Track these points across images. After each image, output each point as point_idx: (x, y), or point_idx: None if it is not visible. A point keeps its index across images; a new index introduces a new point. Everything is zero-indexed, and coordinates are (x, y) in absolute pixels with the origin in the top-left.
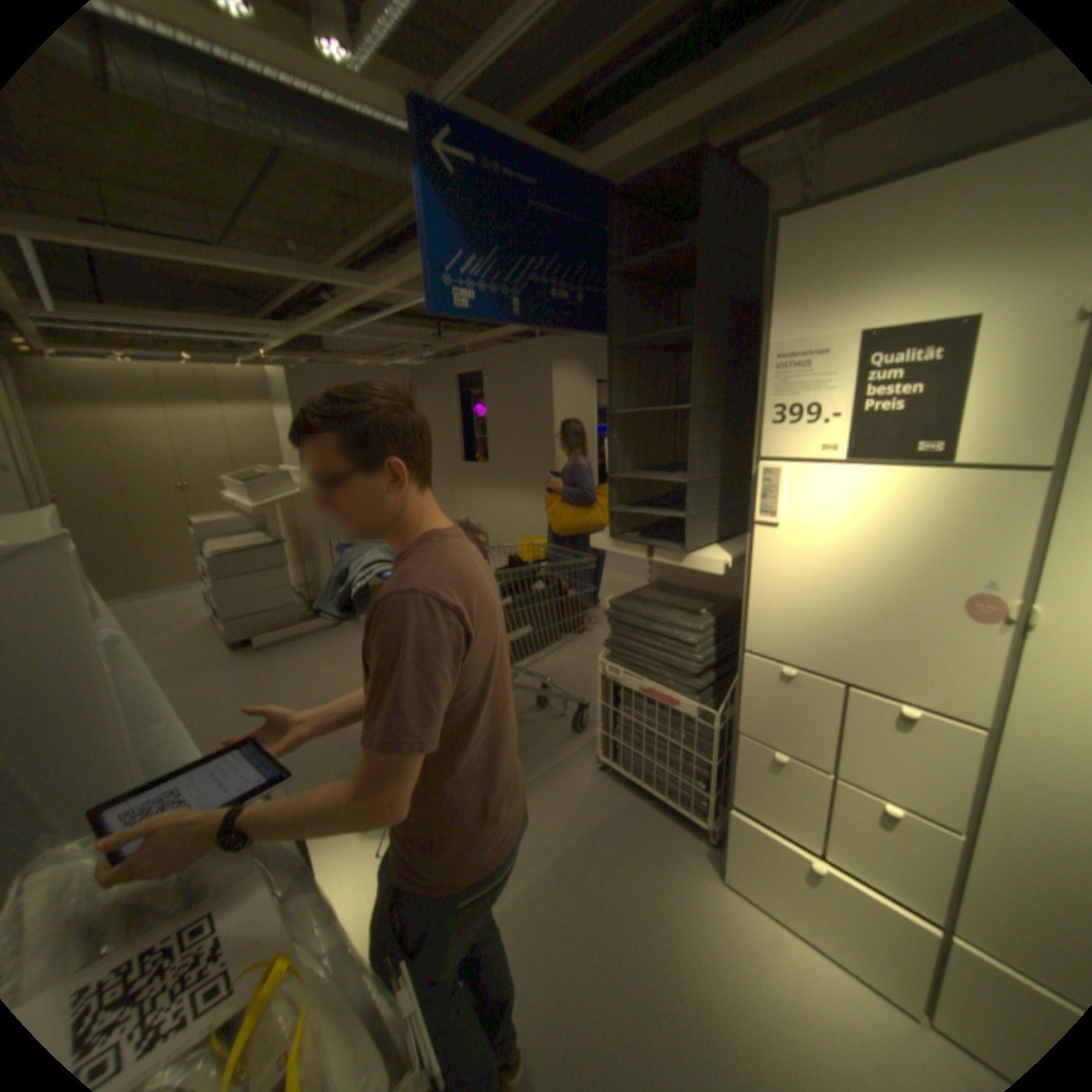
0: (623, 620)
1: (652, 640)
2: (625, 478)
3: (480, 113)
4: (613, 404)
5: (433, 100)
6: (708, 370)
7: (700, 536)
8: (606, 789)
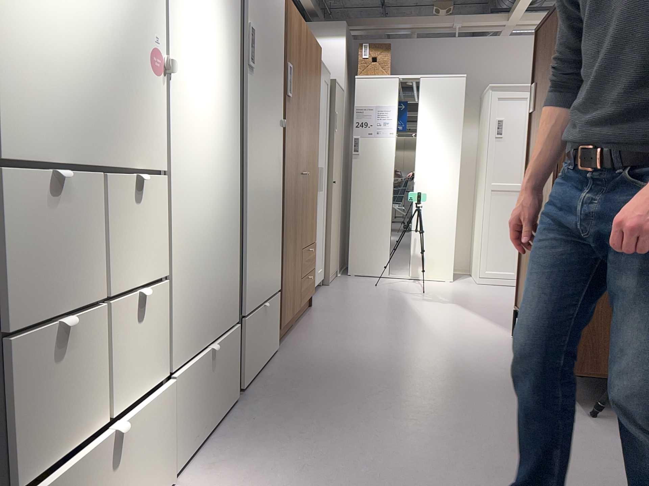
0: None
1: None
2: None
3: None
4: None
5: None
6: None
7: None
8: None
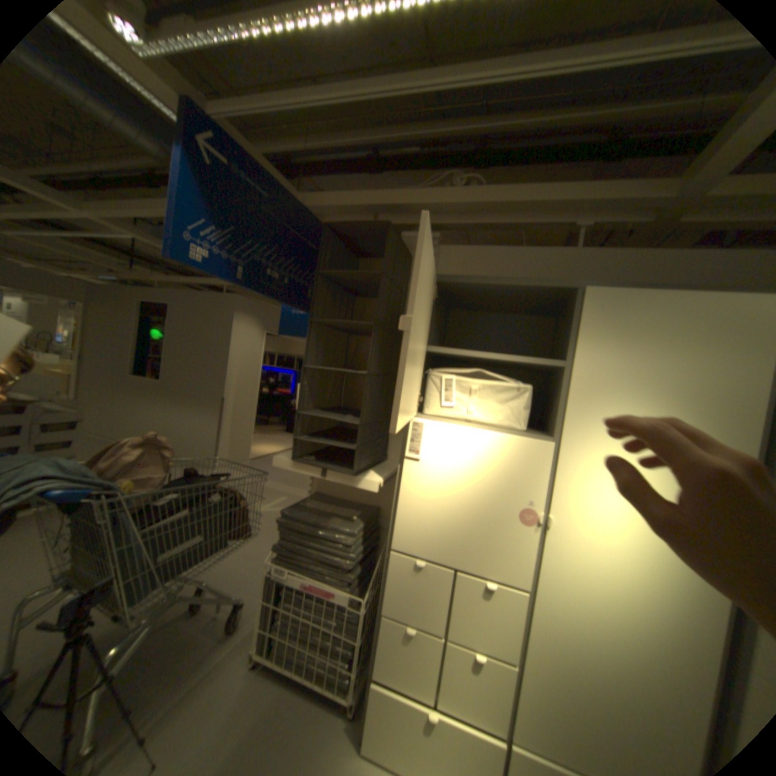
0: (293, 526)
1: (316, 543)
2: (309, 414)
3: (237, 136)
4: (308, 360)
5: (204, 110)
6: (378, 352)
7: (362, 463)
8: (257, 687)
